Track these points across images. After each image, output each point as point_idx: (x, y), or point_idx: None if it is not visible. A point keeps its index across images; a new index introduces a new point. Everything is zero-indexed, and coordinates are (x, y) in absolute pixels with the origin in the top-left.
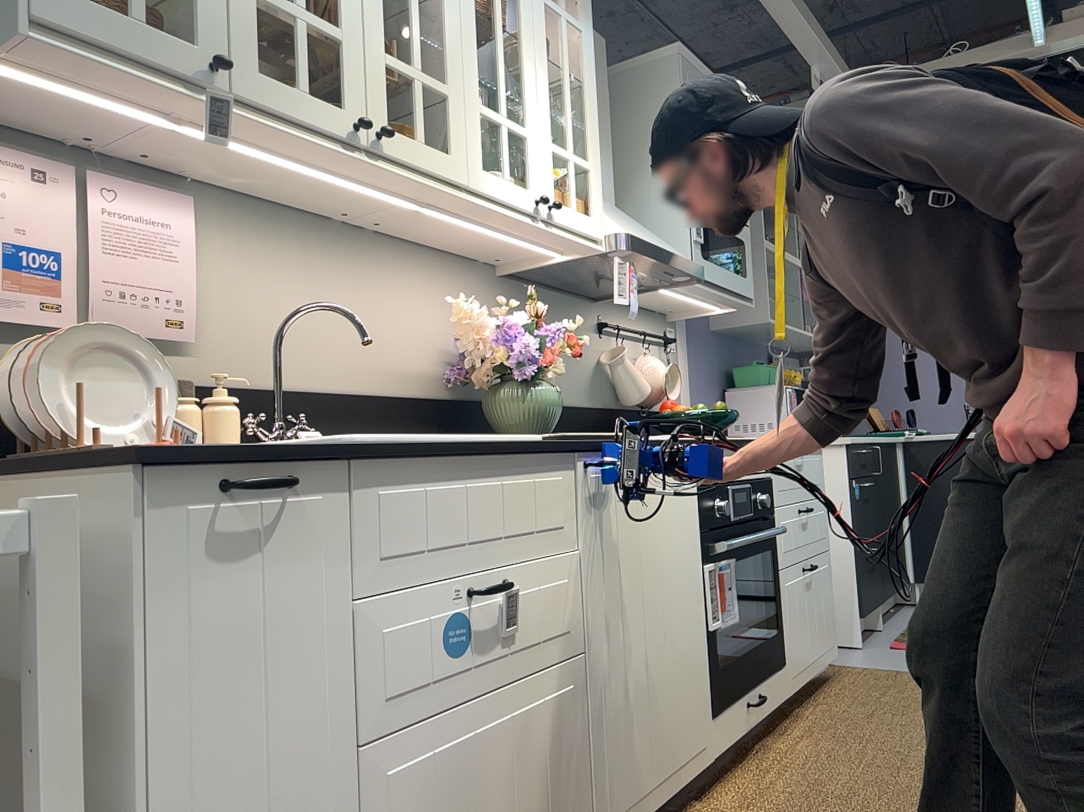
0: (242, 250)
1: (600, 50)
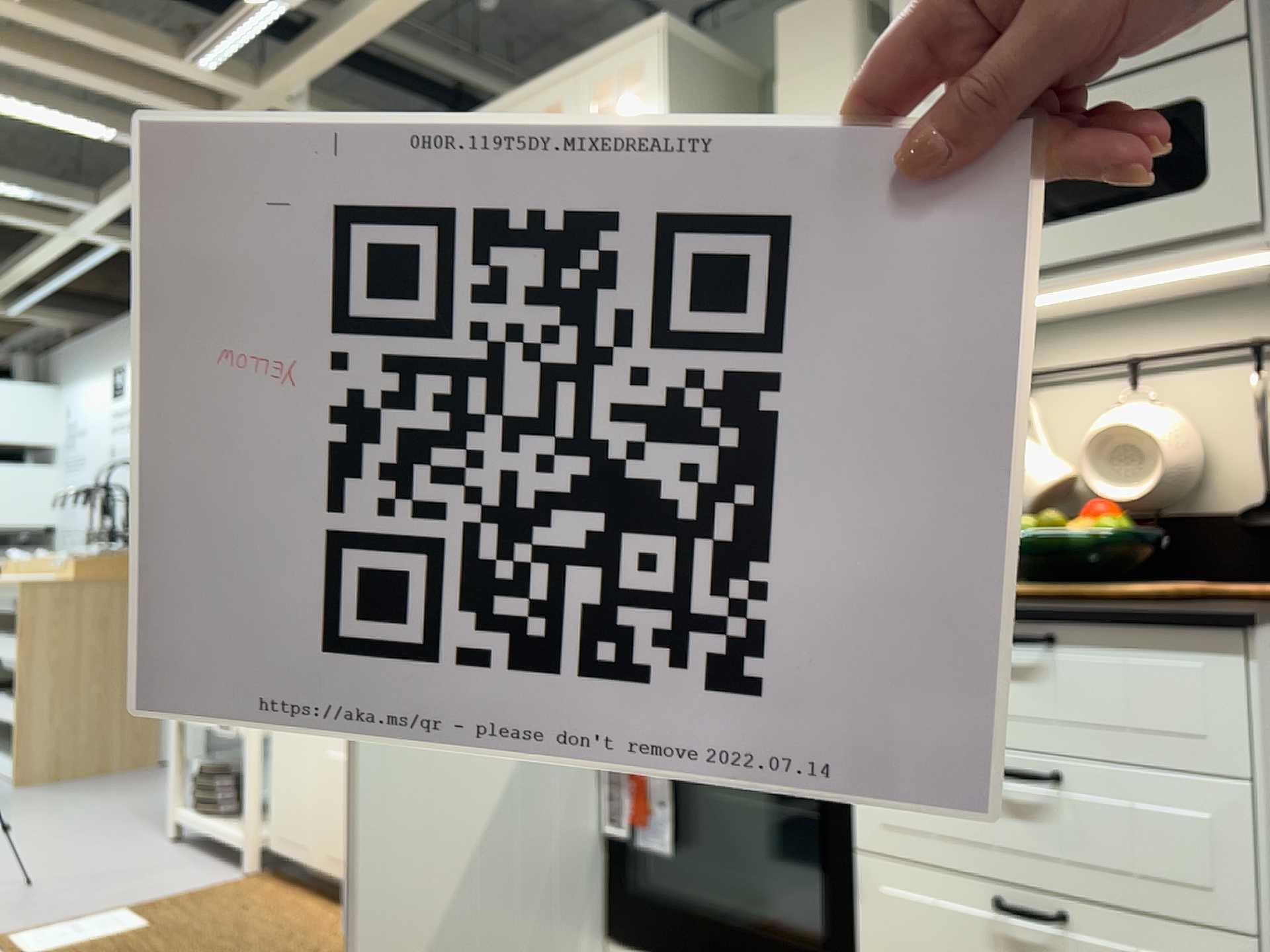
0: None
1: (827, 11)
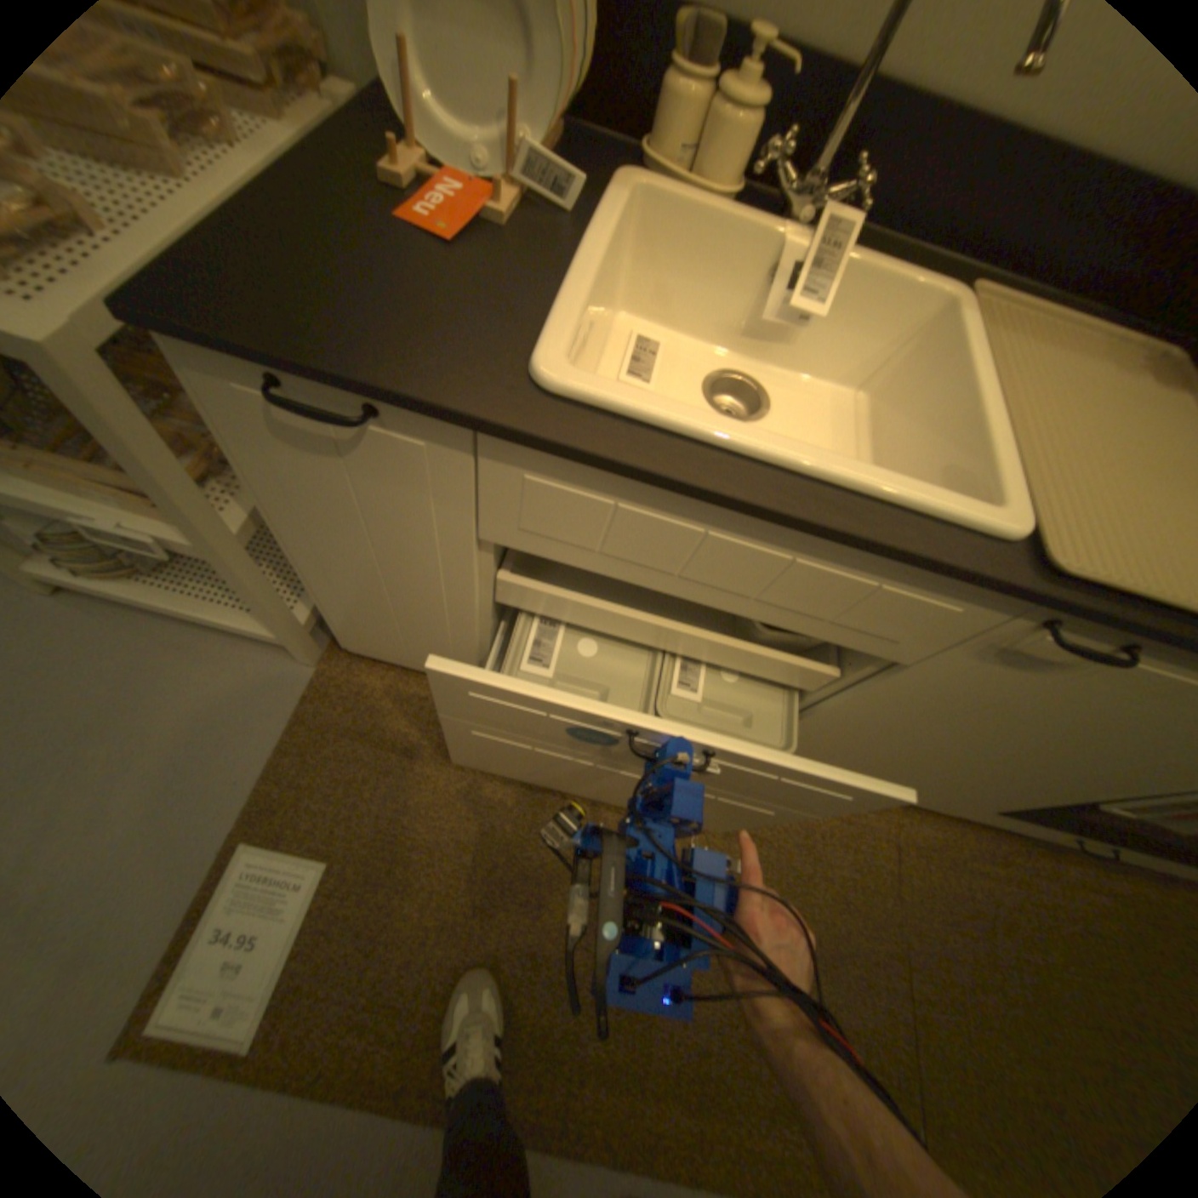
0: None
1: None
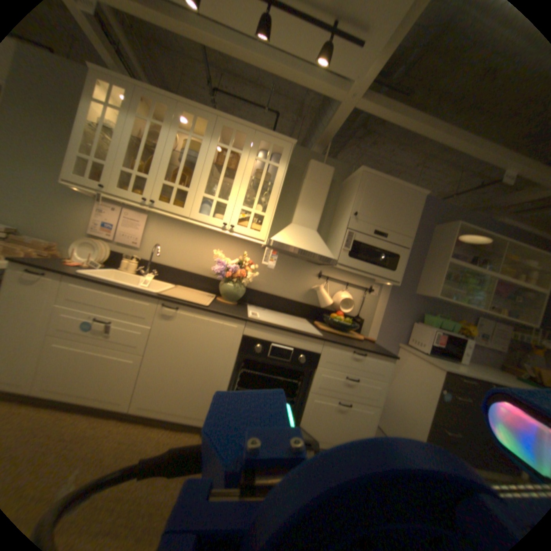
0: (160, 230)
1: (326, 172)
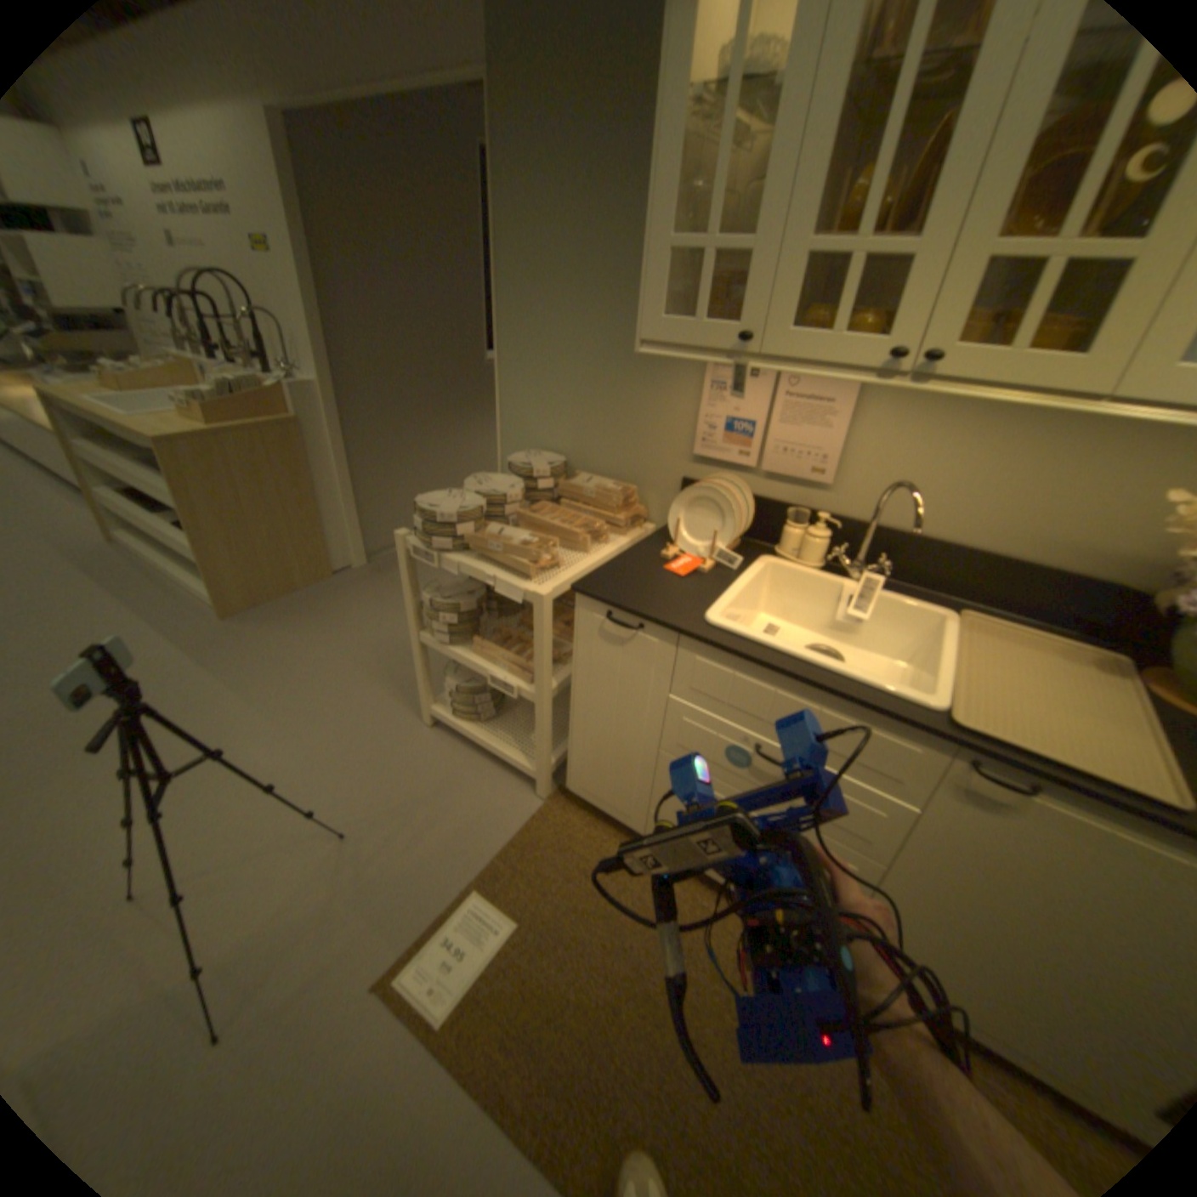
0: (908, 413)
1: None
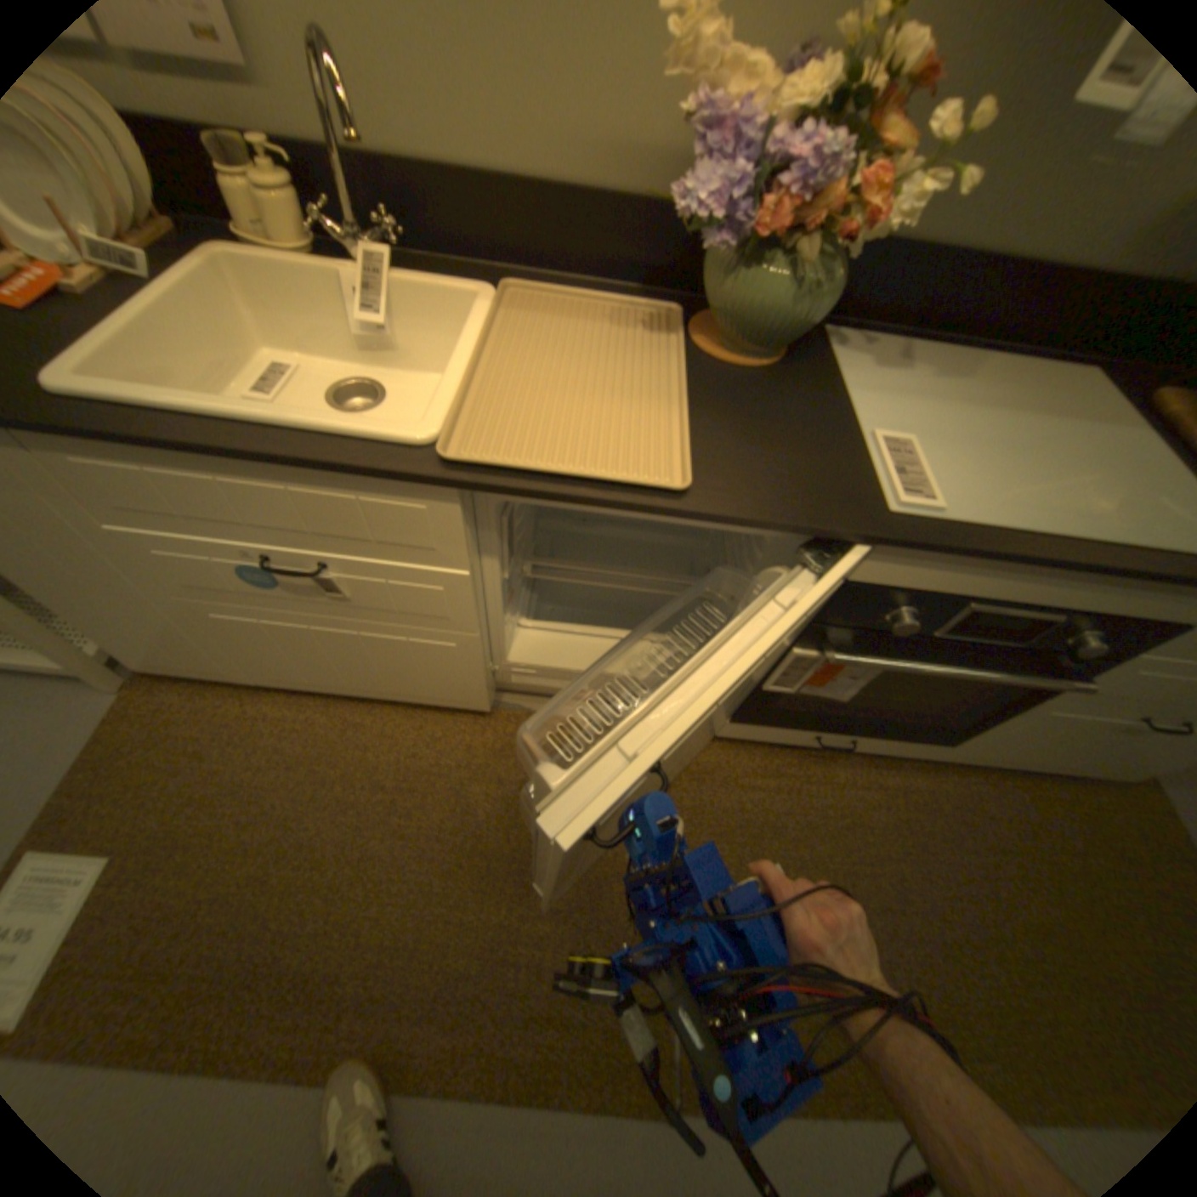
0: None
1: None
